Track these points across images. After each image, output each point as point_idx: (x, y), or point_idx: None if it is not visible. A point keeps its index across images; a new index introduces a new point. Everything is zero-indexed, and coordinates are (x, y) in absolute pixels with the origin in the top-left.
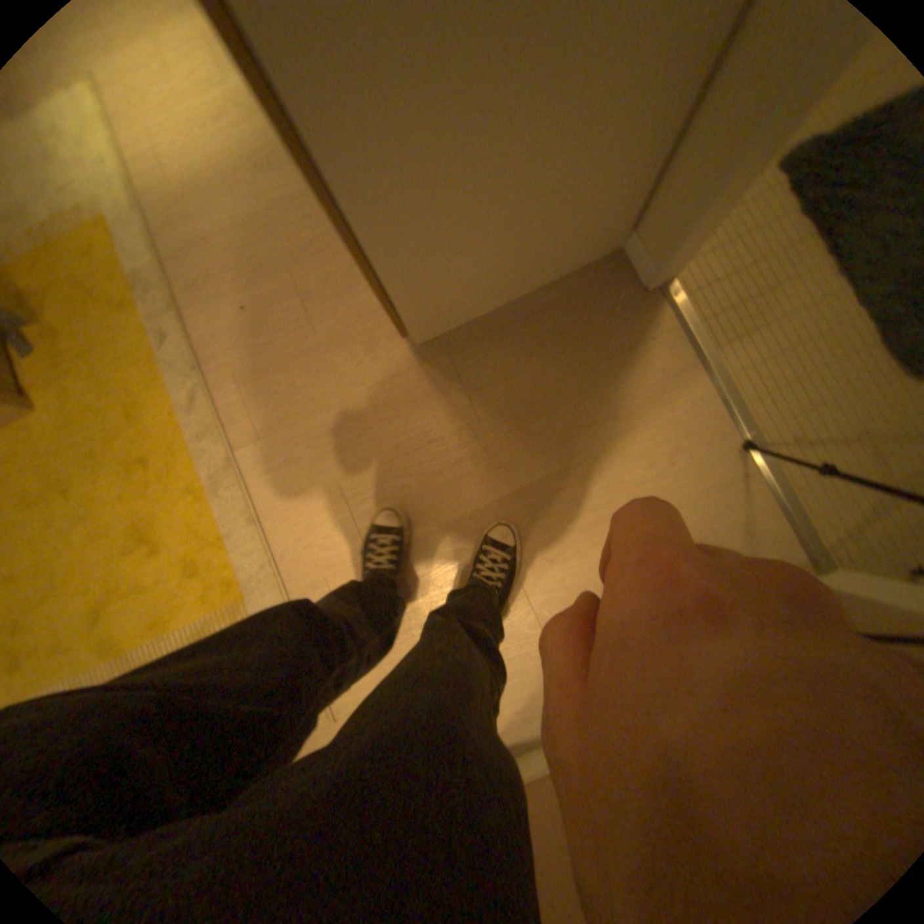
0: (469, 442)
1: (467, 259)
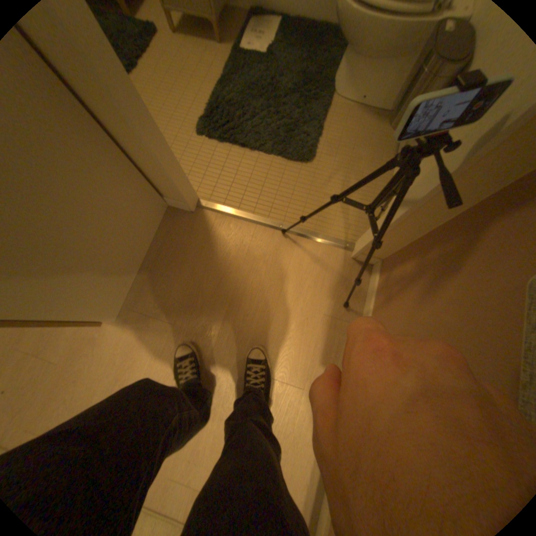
0: (175, 339)
1: (89, 272)
